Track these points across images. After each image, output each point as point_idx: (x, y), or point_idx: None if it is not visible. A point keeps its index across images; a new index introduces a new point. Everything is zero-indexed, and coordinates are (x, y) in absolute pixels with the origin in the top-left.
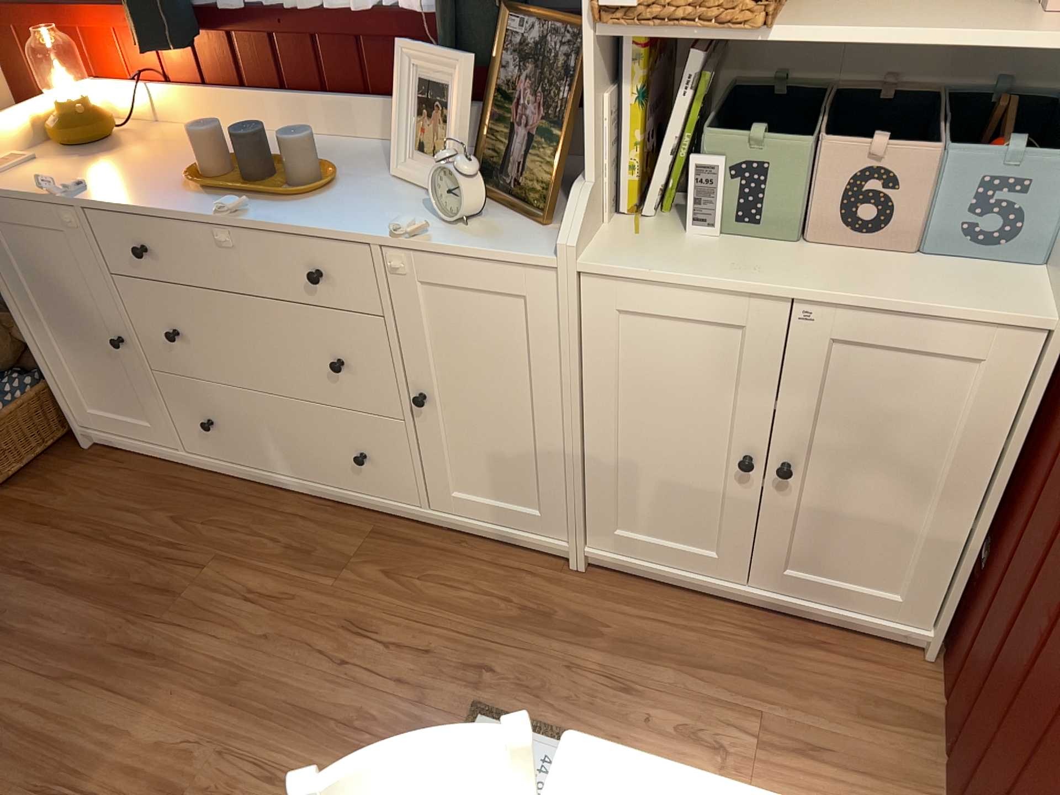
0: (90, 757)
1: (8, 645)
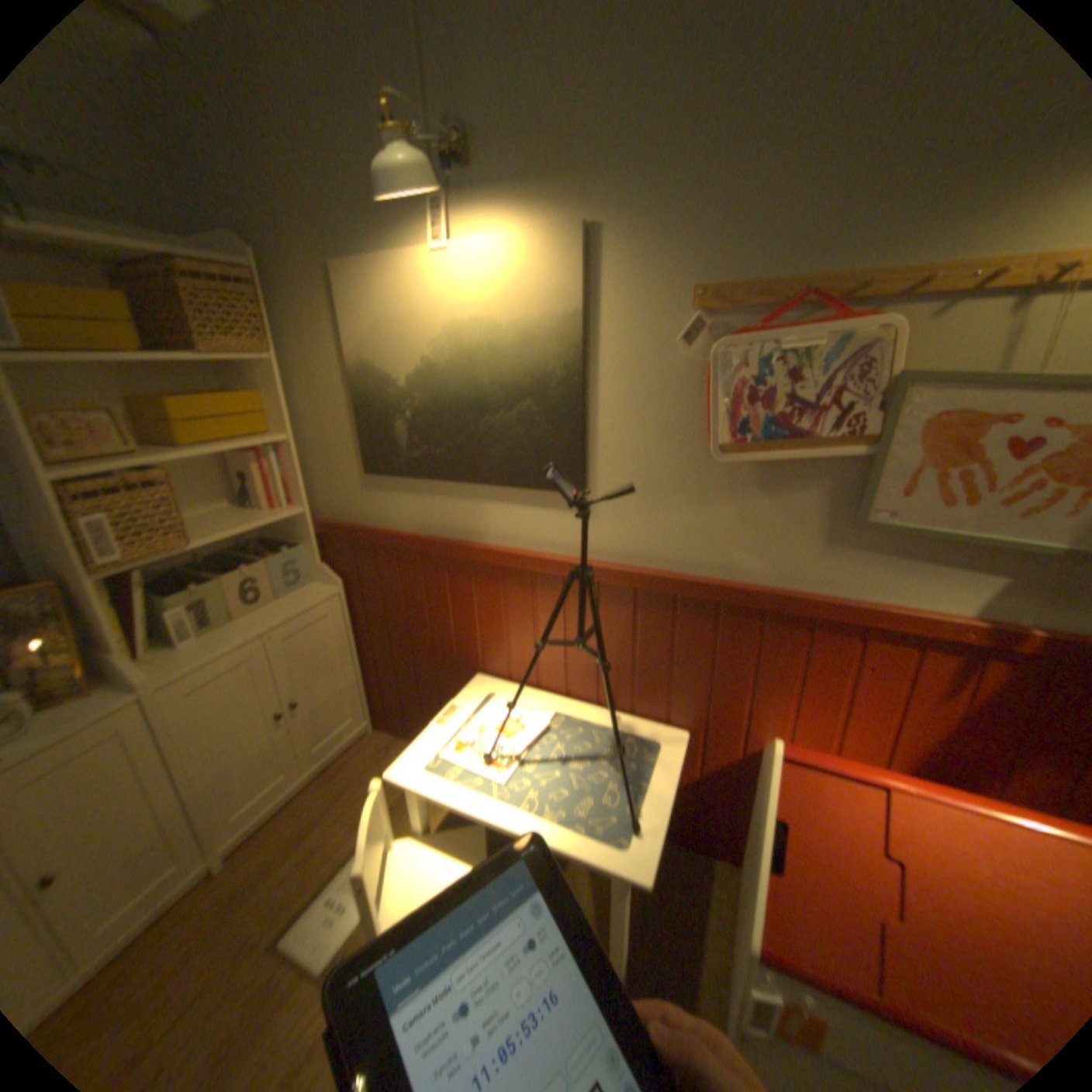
0: None
1: None
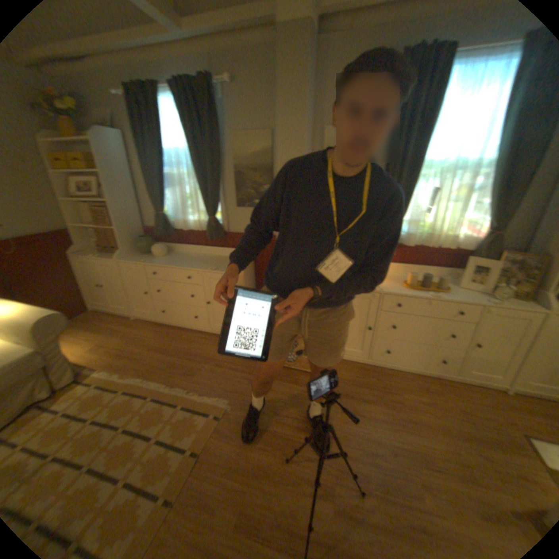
0: (429, 457)
1: (366, 421)
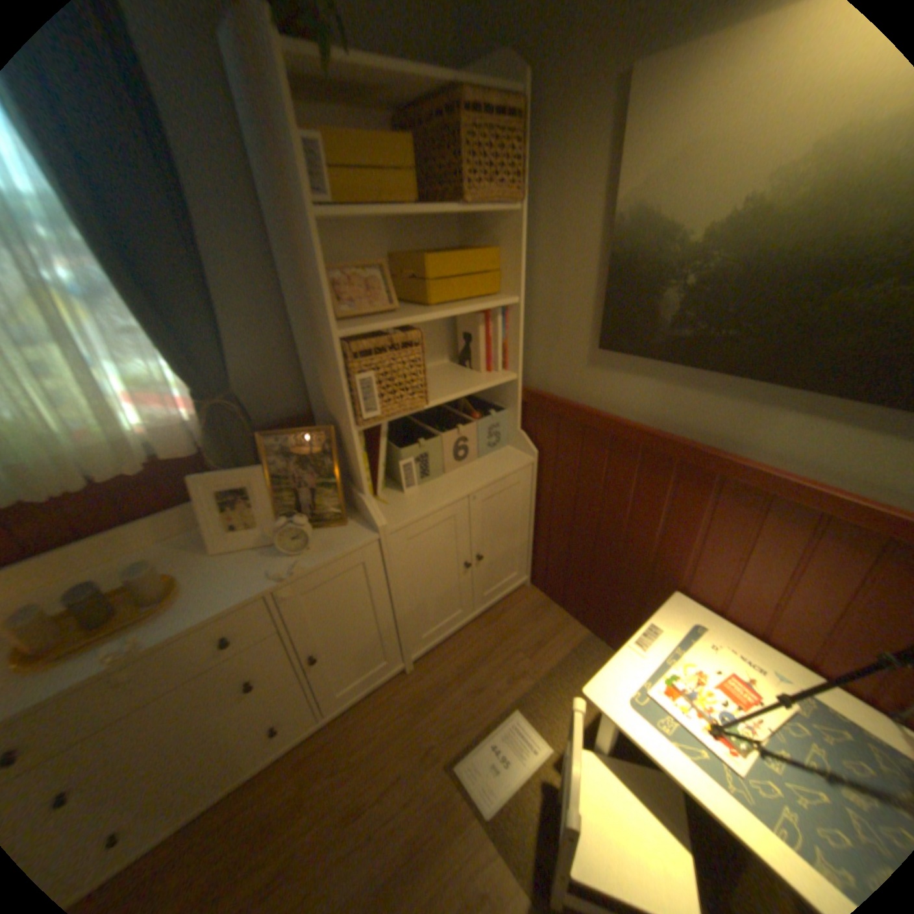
0: None
1: None
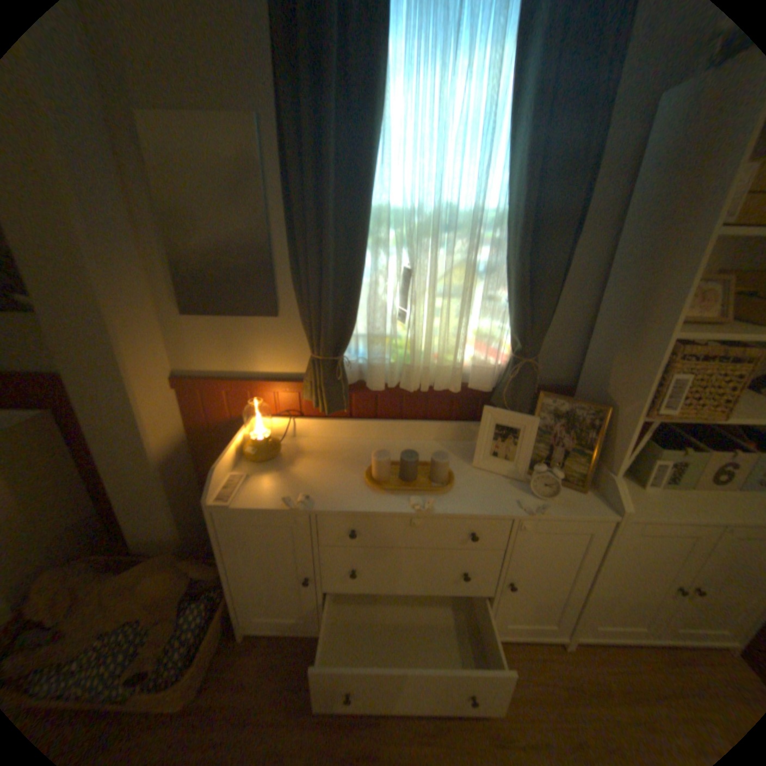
0: None
1: None
